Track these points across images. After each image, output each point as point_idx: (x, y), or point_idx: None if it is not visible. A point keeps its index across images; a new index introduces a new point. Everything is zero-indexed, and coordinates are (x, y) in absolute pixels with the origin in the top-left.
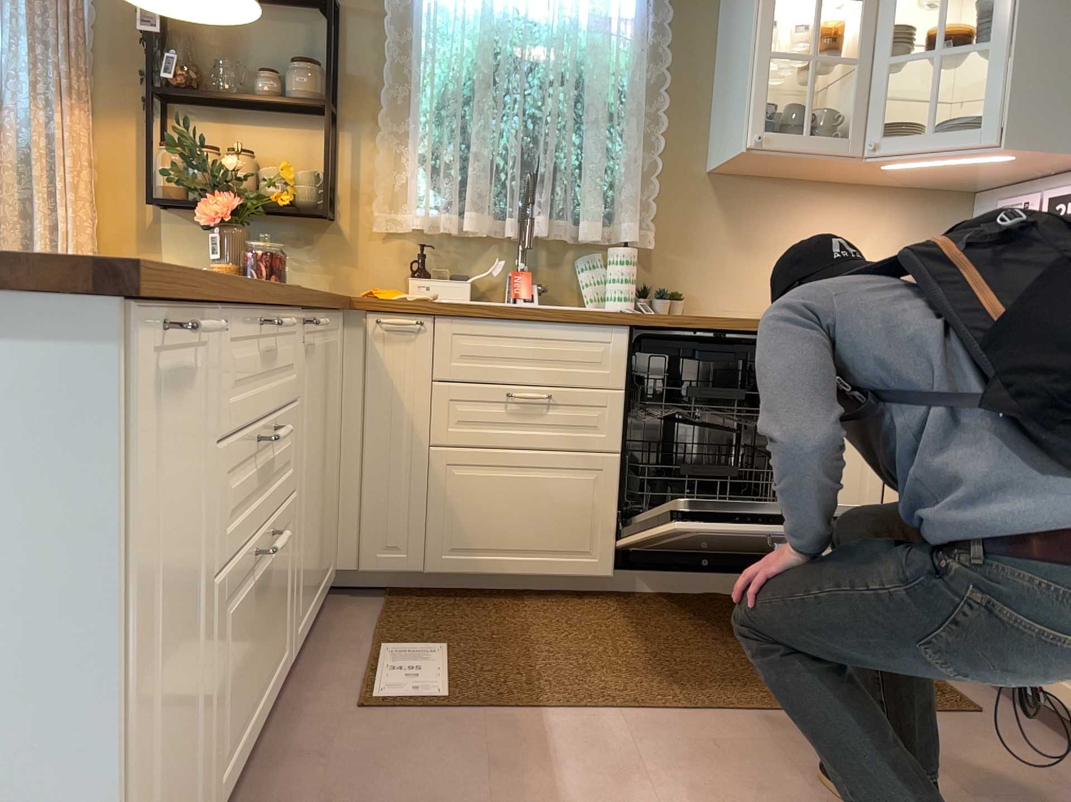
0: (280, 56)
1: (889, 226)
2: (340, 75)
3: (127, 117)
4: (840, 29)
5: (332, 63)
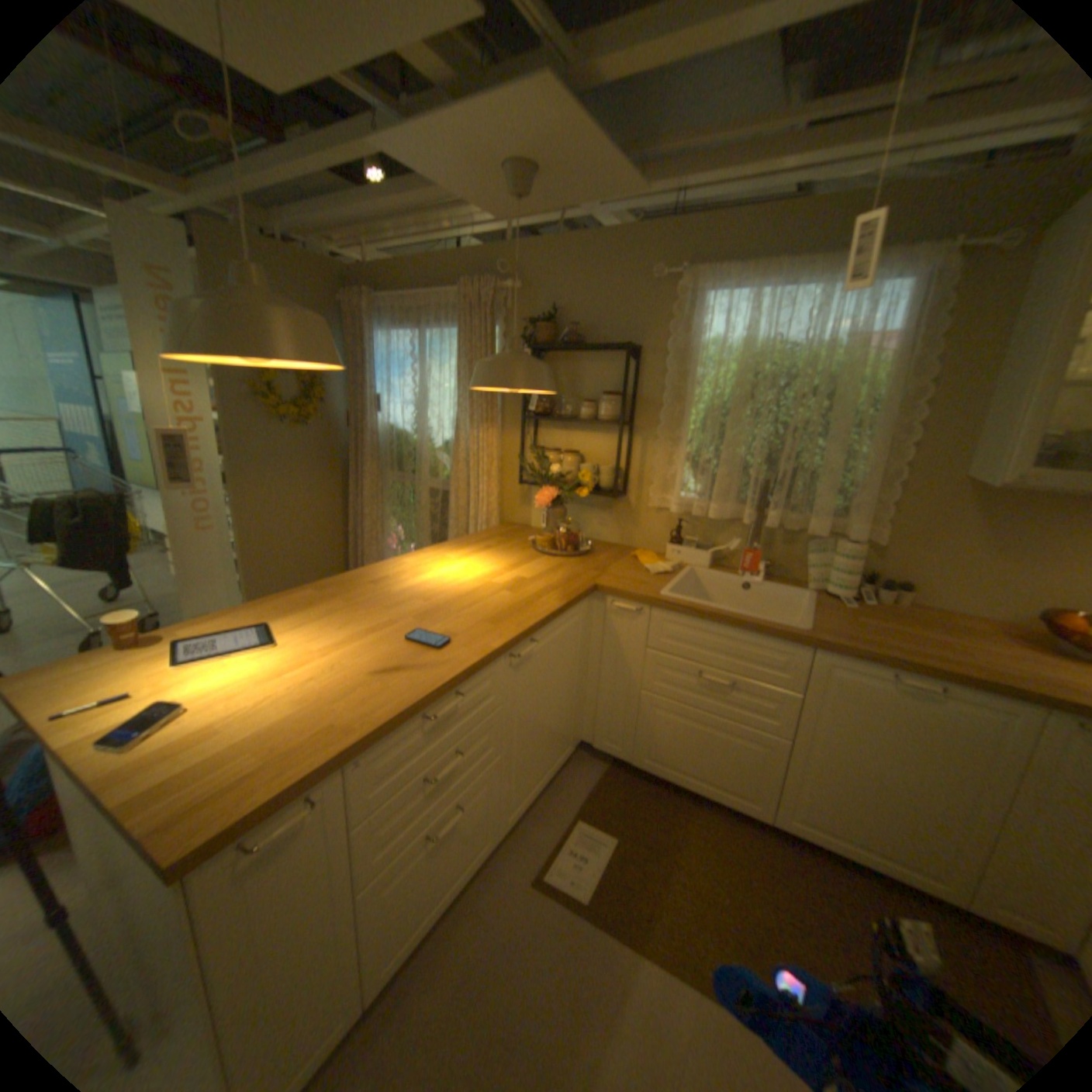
0: (600, 385)
1: None
2: (636, 397)
3: (517, 427)
4: None
5: (625, 395)
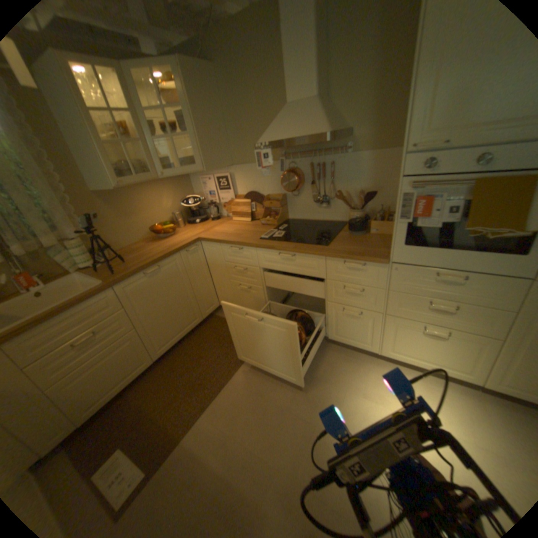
0: None
1: (167, 191)
2: None
3: None
4: (118, 119)
5: None
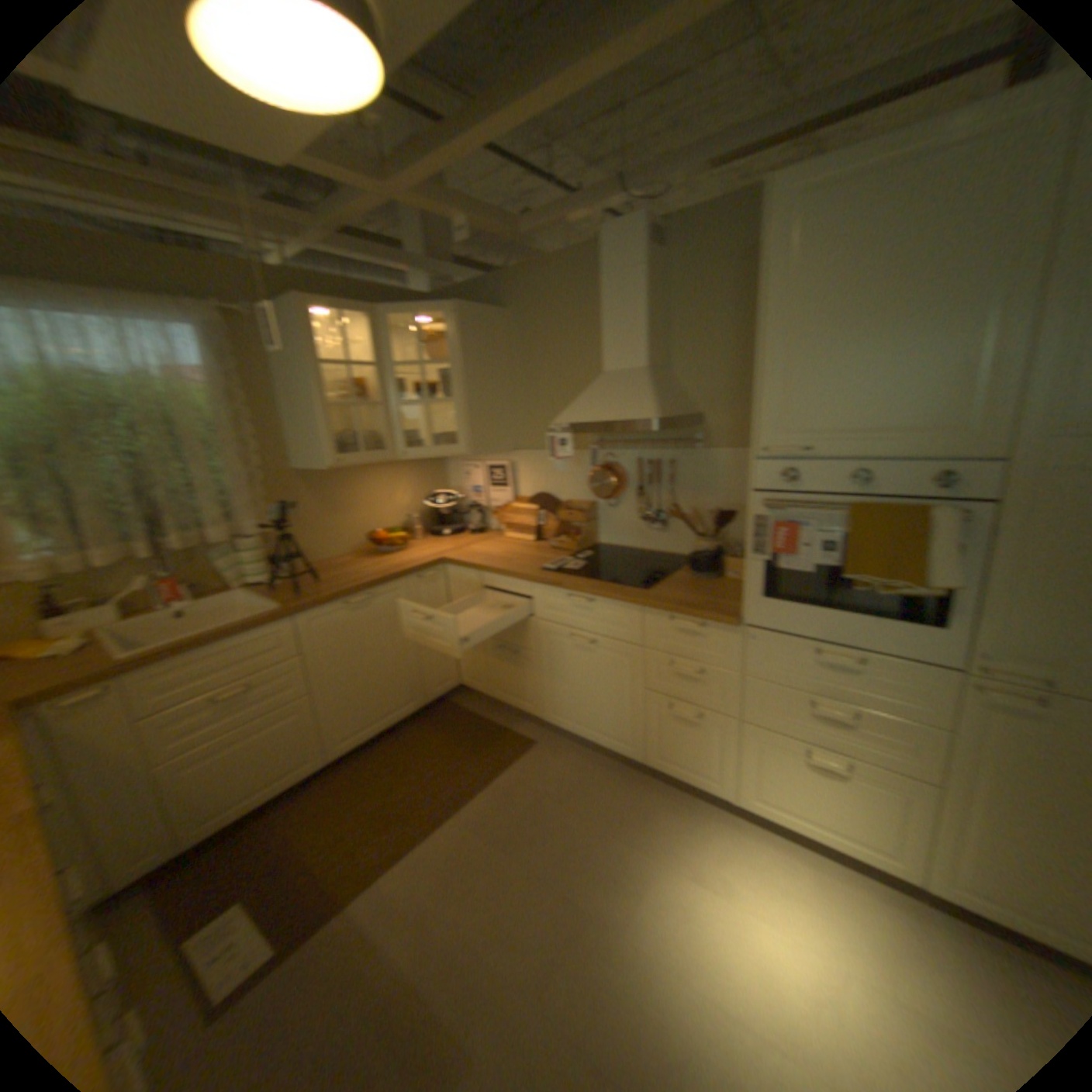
0: None
1: (410, 479)
2: None
3: None
4: (360, 374)
5: None
